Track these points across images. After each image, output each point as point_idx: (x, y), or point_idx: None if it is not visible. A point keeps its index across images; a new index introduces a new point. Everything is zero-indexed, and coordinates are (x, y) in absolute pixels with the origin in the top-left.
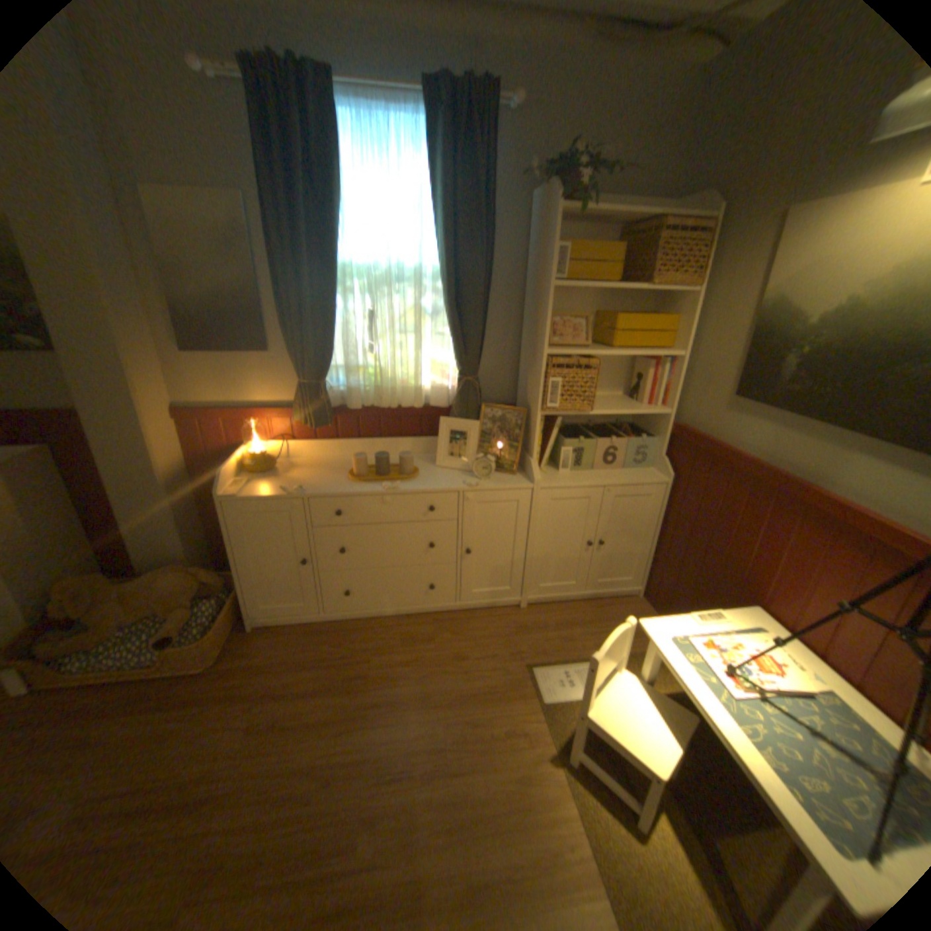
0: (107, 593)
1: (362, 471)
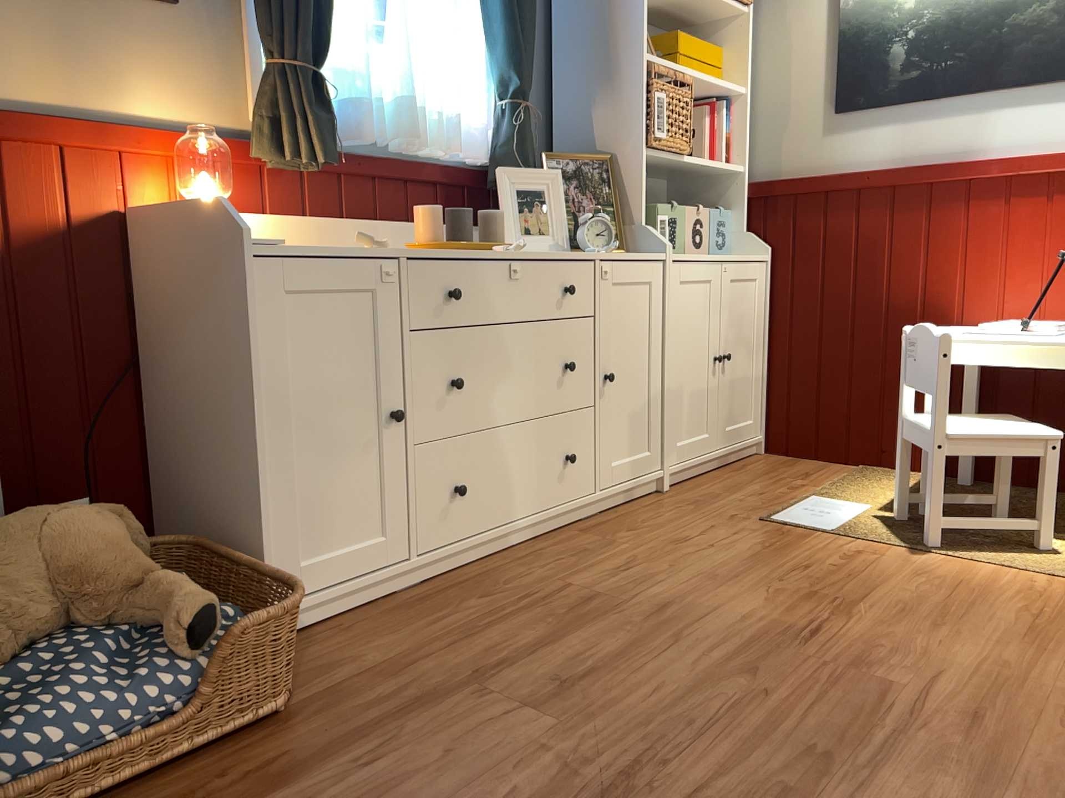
0: None
1: (439, 236)
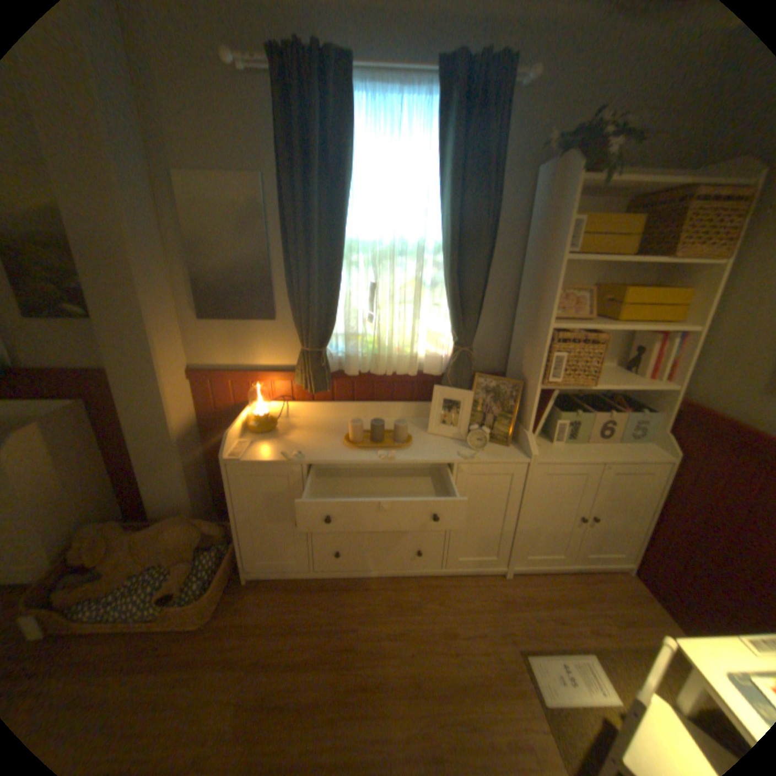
0: (120, 541)
1: (358, 437)
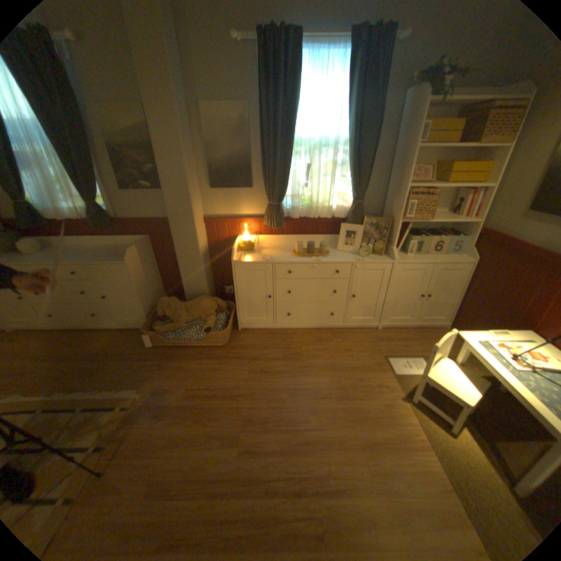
0: (179, 306)
1: (300, 251)
